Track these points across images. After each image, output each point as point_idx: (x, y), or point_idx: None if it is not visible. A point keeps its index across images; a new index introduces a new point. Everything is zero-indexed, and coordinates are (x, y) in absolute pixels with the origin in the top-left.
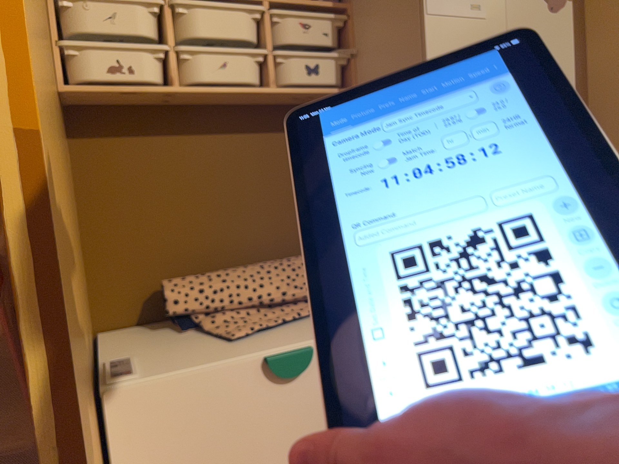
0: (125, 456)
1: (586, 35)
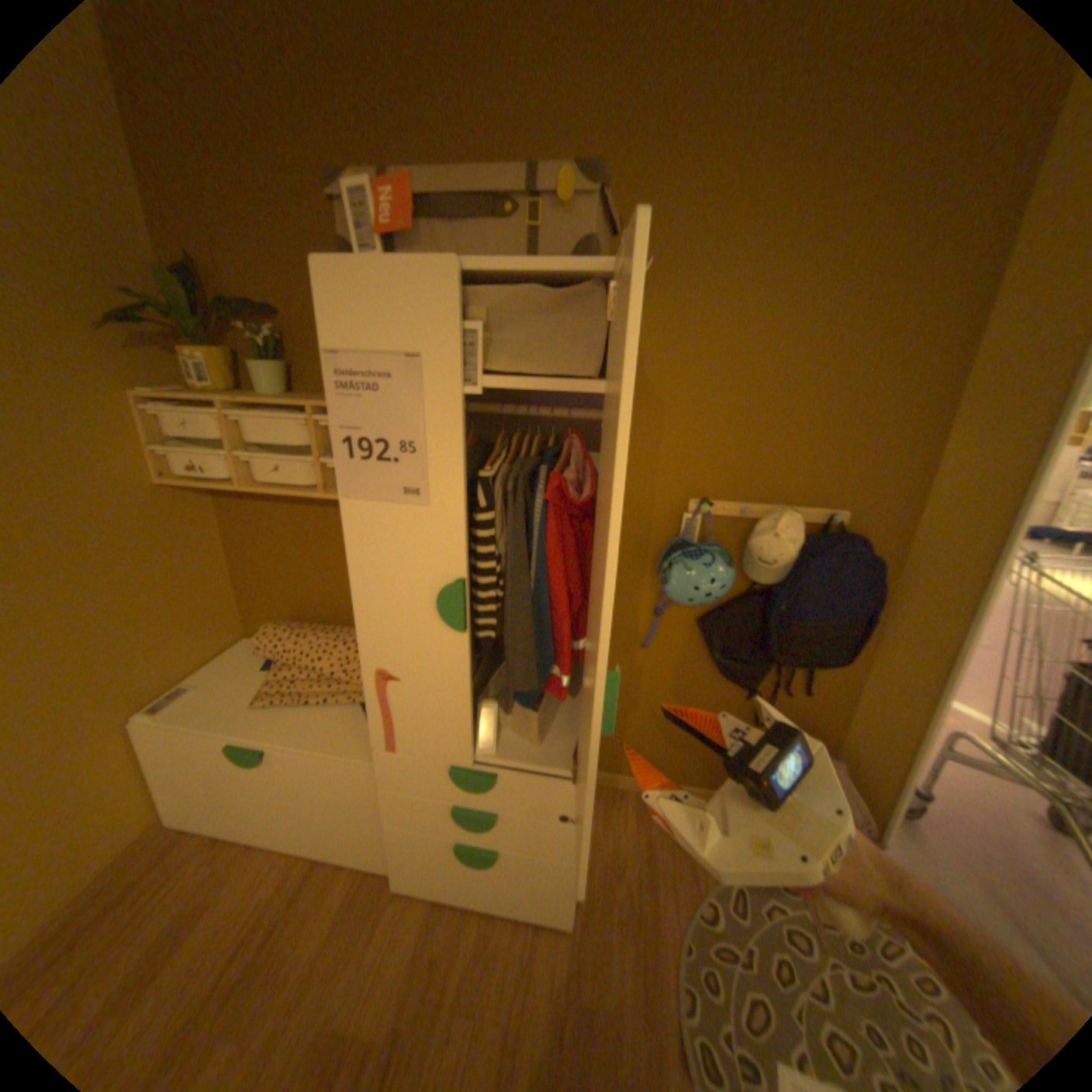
0: (147, 762)
1: (952, 417)
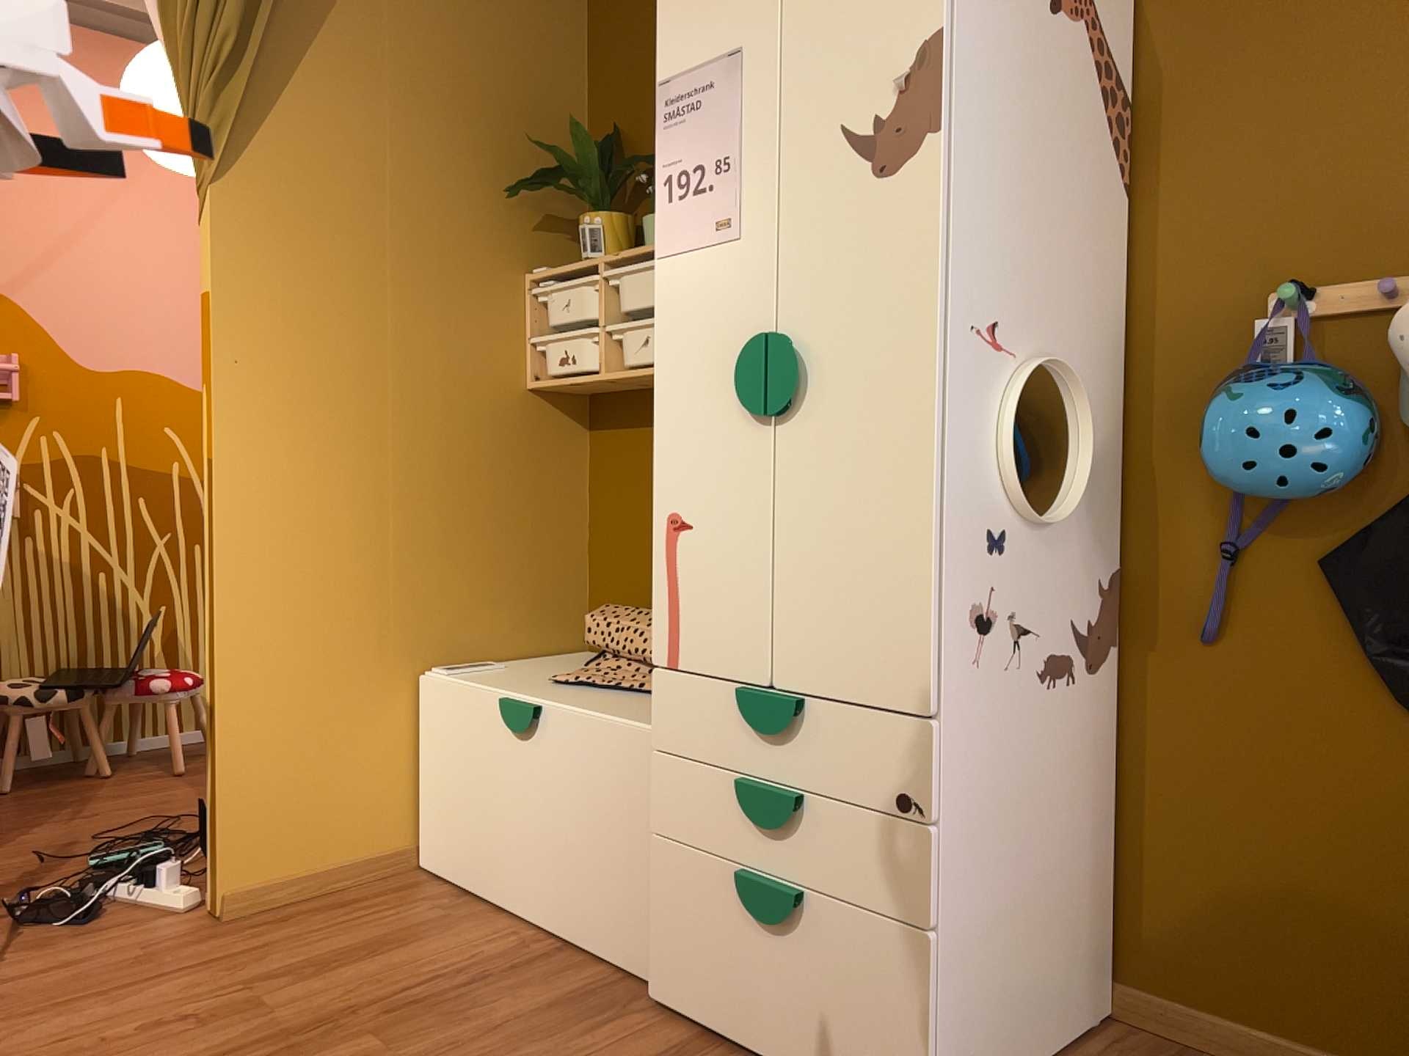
0: (424, 738)
1: None
